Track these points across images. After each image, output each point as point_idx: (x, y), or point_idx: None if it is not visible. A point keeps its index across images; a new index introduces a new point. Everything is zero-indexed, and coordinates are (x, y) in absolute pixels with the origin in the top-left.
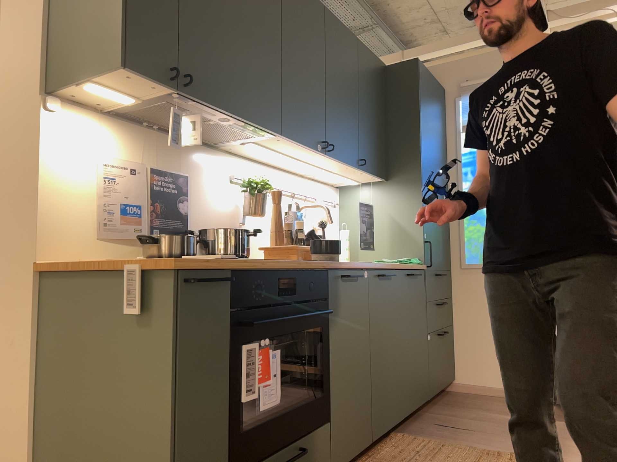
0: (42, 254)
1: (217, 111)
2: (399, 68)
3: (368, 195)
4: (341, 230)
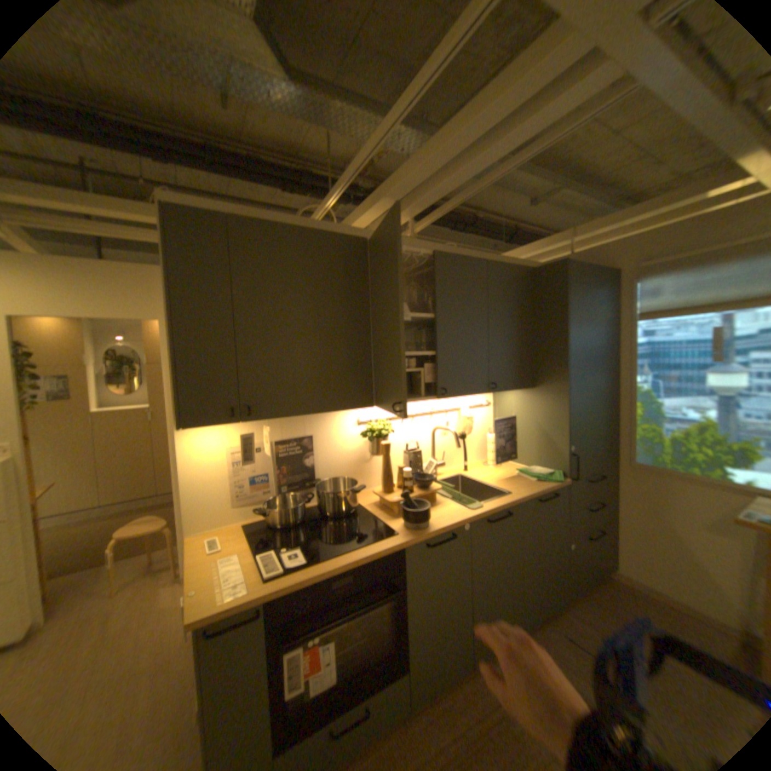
0: (187, 532)
1: (293, 416)
2: (547, 269)
3: (515, 399)
4: (488, 431)
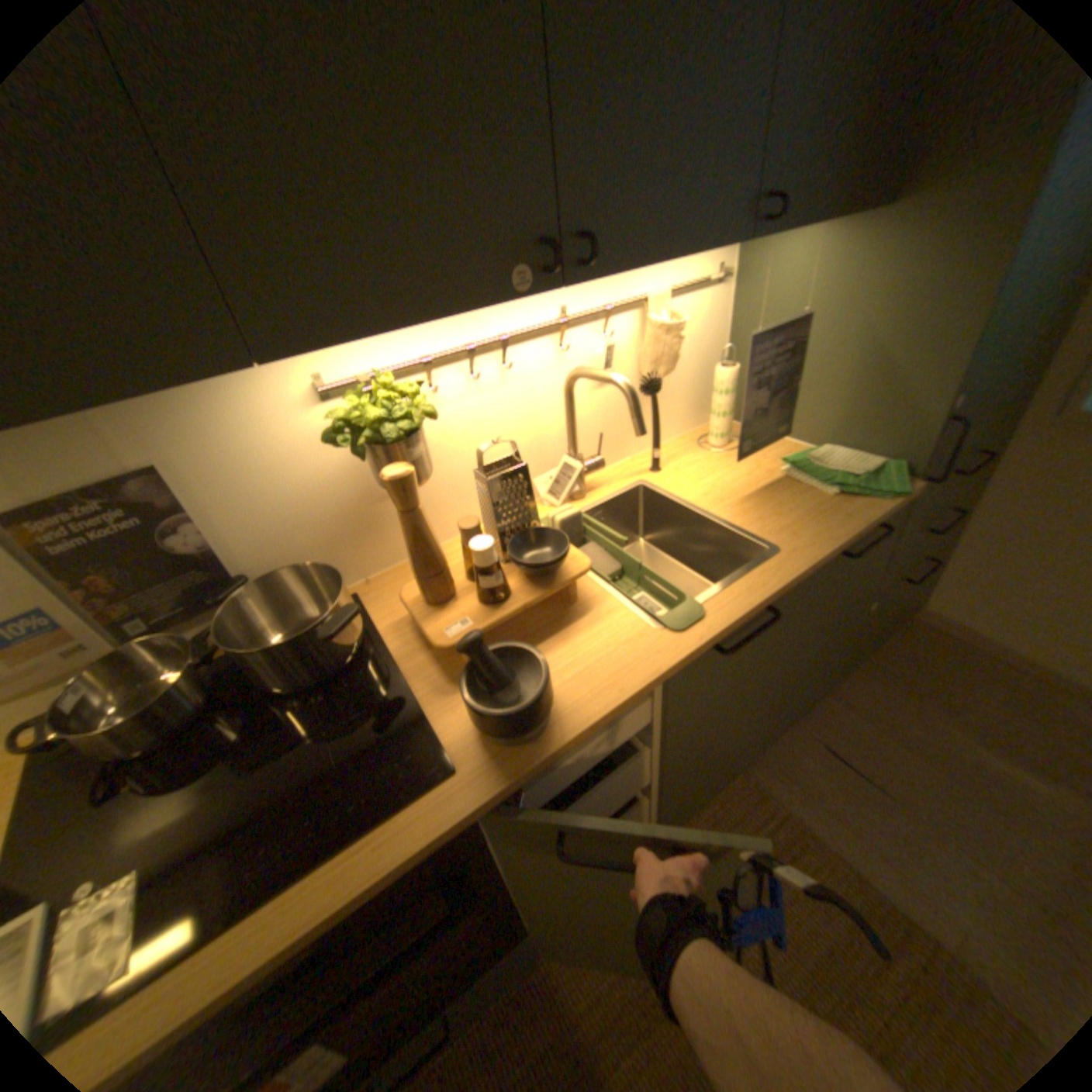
0: None
1: None
2: None
3: (814, 251)
4: (719, 357)
